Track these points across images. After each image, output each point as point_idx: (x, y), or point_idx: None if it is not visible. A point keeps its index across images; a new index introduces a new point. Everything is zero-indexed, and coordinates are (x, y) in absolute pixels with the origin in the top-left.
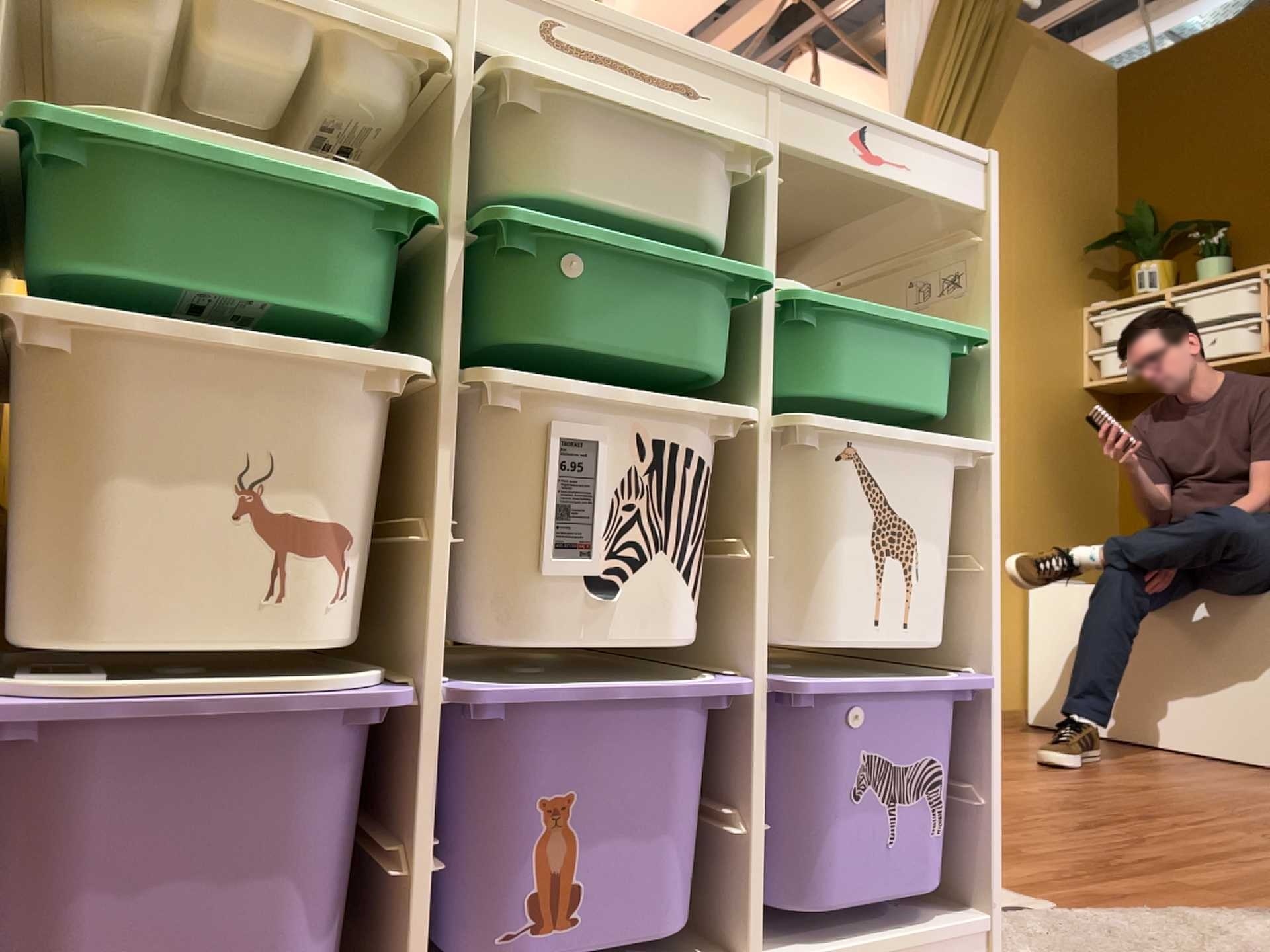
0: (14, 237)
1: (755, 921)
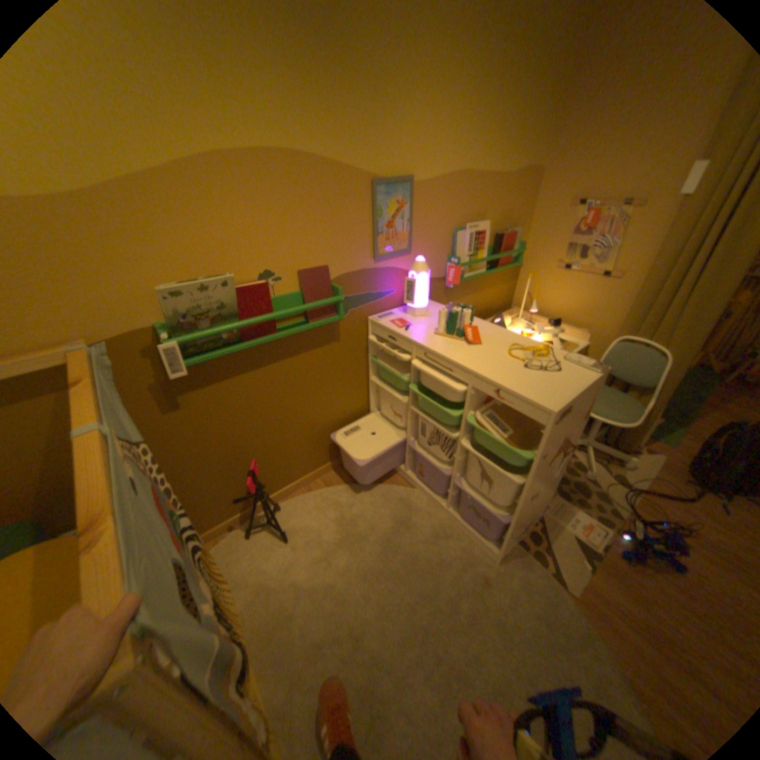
0: (378, 365)
1: (451, 505)
